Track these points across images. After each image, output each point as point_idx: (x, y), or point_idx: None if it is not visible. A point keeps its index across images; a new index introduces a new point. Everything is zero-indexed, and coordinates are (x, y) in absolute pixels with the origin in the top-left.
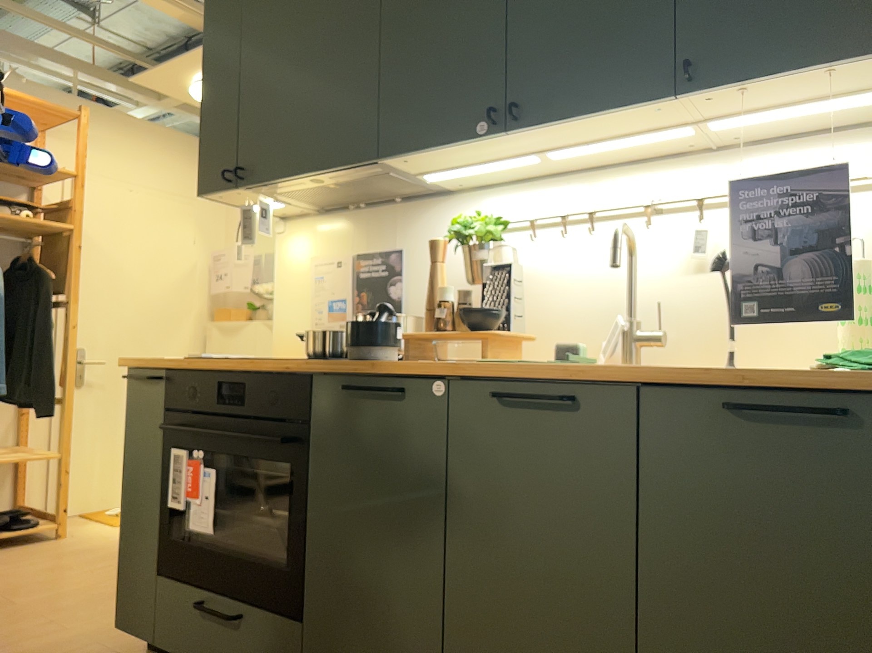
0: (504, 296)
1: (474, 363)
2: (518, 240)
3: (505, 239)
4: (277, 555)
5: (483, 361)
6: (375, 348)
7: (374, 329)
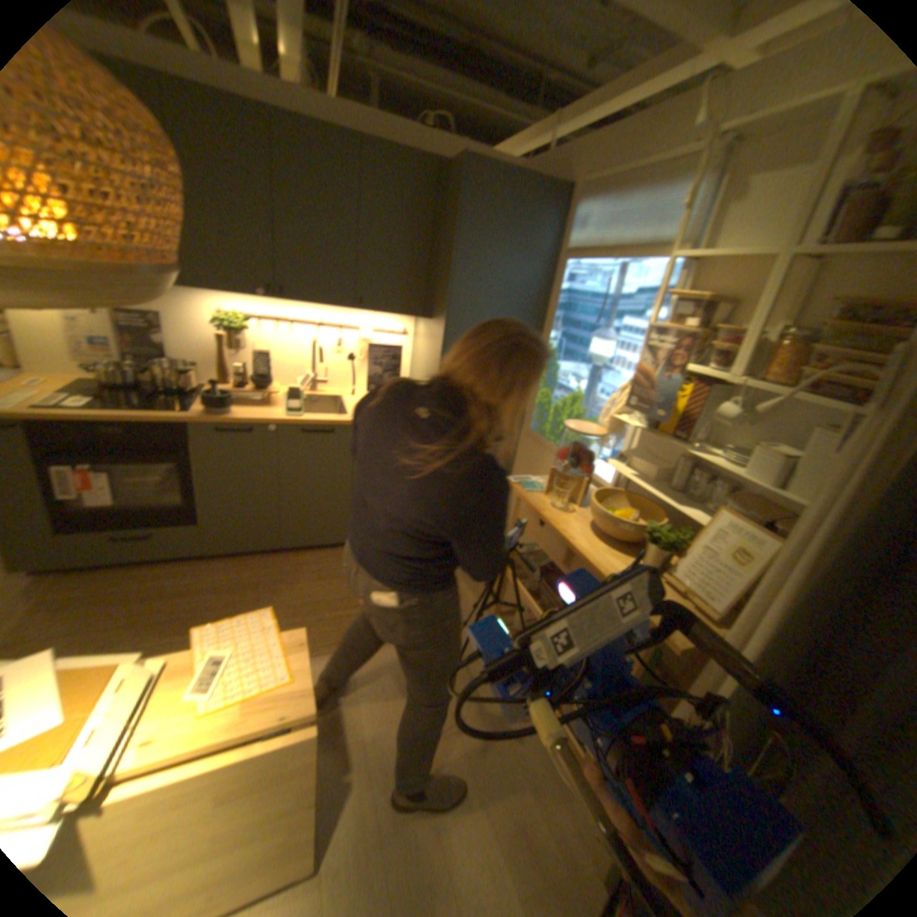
0: (262, 371)
1: (280, 417)
2: (246, 327)
3: (242, 328)
4: (157, 505)
5: (284, 416)
6: (220, 410)
7: (220, 402)
